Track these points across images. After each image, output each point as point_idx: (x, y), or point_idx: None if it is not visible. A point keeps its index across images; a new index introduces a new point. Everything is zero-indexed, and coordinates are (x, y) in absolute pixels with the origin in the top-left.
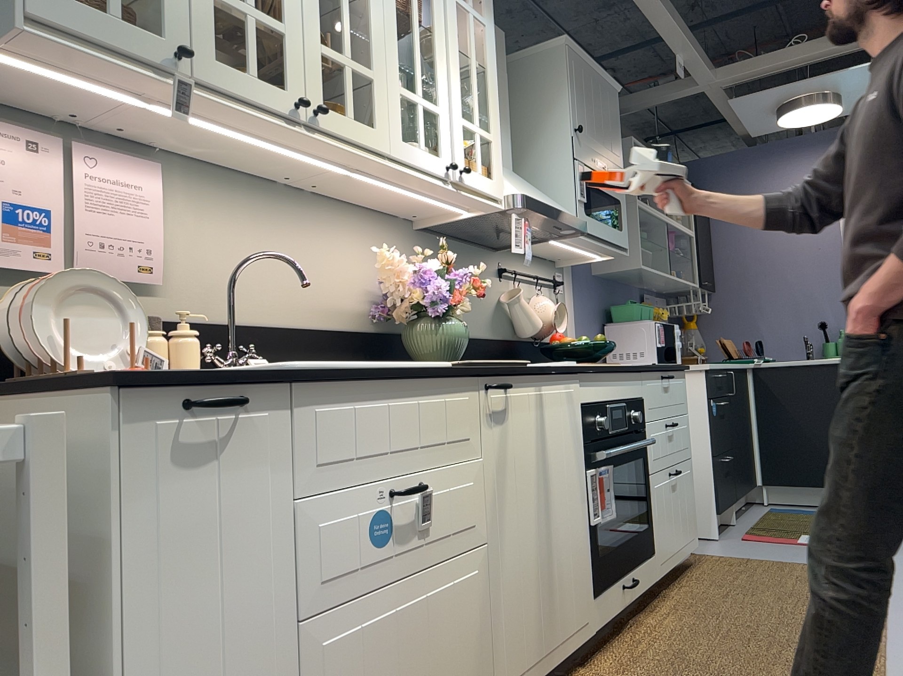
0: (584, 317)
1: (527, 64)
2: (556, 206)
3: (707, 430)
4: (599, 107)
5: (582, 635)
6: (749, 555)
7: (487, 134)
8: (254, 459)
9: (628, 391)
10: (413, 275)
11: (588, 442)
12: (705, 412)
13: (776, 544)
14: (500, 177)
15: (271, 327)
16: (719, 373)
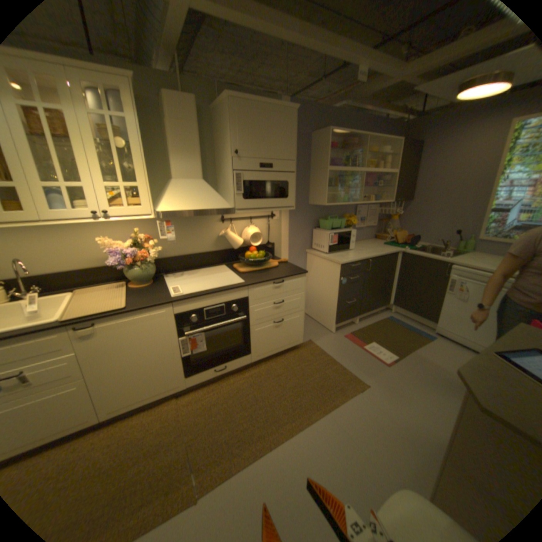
0: (296, 227)
1: (219, 107)
2: (204, 205)
3: (337, 290)
4: (266, 128)
5: (172, 391)
6: (329, 350)
7: (132, 184)
8: None
9: (229, 298)
10: (108, 253)
11: (181, 327)
12: (337, 282)
13: (353, 345)
14: (147, 203)
15: (60, 272)
16: (357, 262)
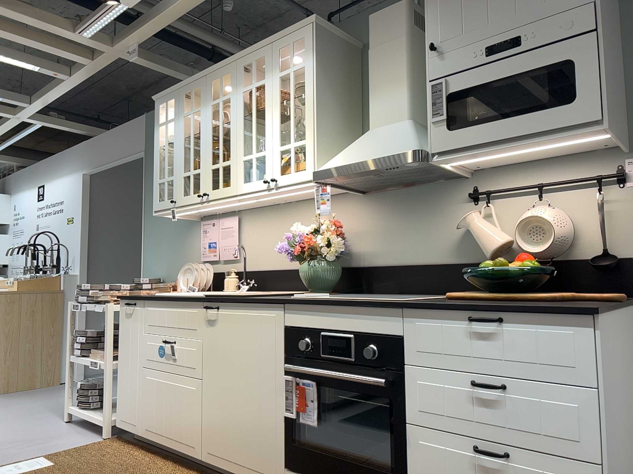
0: None
1: None
2: (374, 154)
3: None
4: None
5: None
6: None
7: (300, 141)
8: (137, 319)
9: (363, 325)
10: (287, 240)
11: (290, 356)
12: None
13: None
14: (310, 163)
15: (273, 270)
16: None
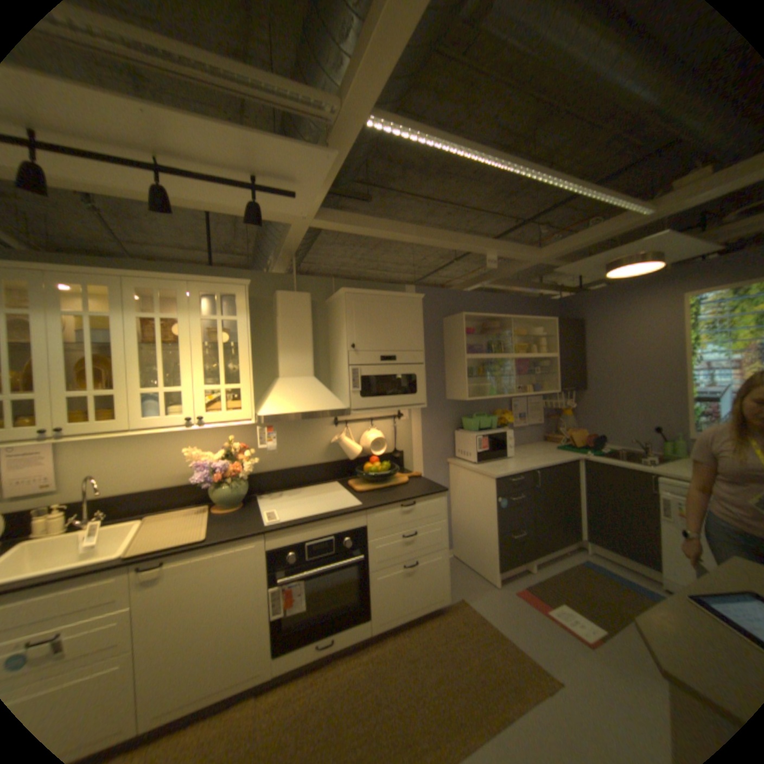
0: (431, 429)
1: (335, 302)
2: (313, 406)
3: (495, 518)
4: (387, 320)
5: (250, 683)
6: (493, 618)
7: (234, 385)
8: None
9: (339, 528)
10: (193, 468)
11: (273, 572)
12: (494, 505)
13: (530, 611)
14: (248, 406)
15: (130, 493)
16: (519, 475)
